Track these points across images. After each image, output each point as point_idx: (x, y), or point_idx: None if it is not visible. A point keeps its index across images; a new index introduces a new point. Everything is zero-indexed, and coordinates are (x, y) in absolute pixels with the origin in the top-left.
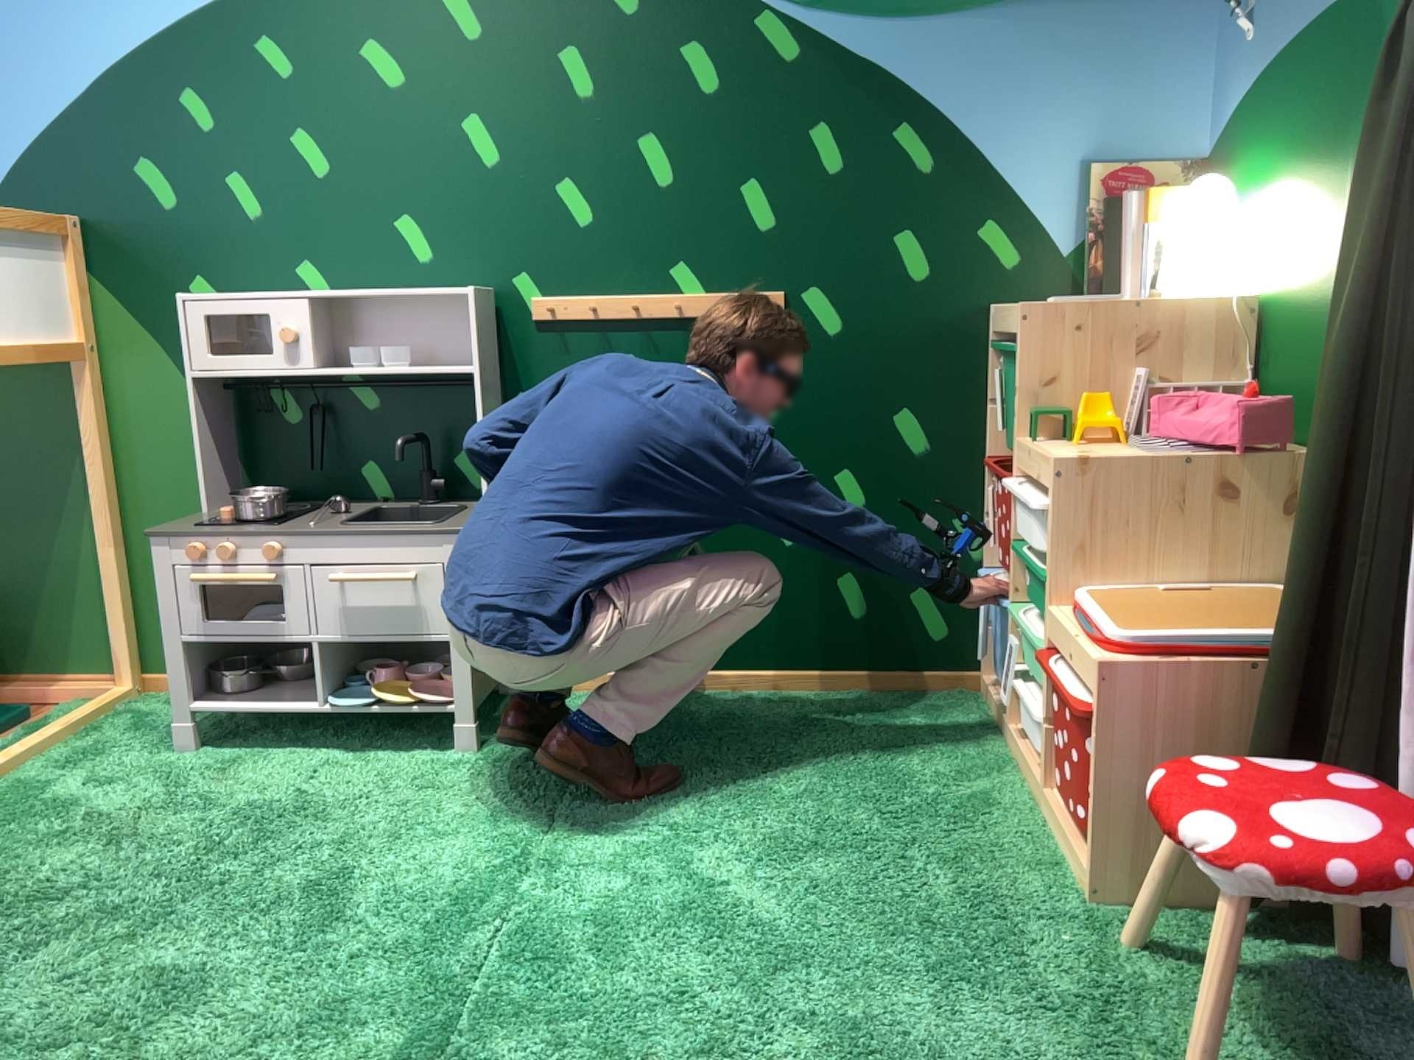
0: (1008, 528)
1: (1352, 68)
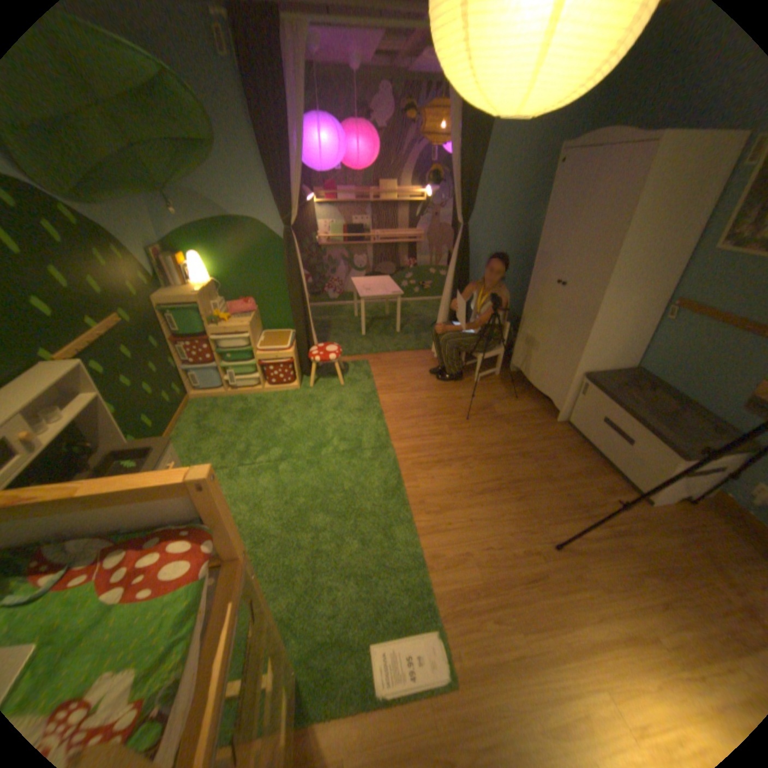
0: (202, 351)
1: (233, 232)
